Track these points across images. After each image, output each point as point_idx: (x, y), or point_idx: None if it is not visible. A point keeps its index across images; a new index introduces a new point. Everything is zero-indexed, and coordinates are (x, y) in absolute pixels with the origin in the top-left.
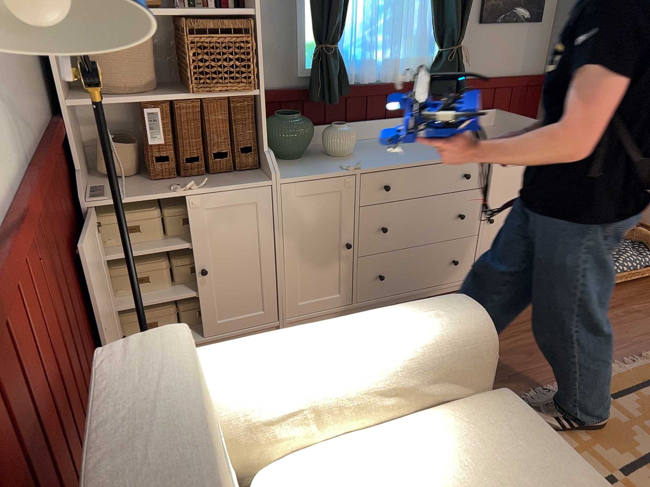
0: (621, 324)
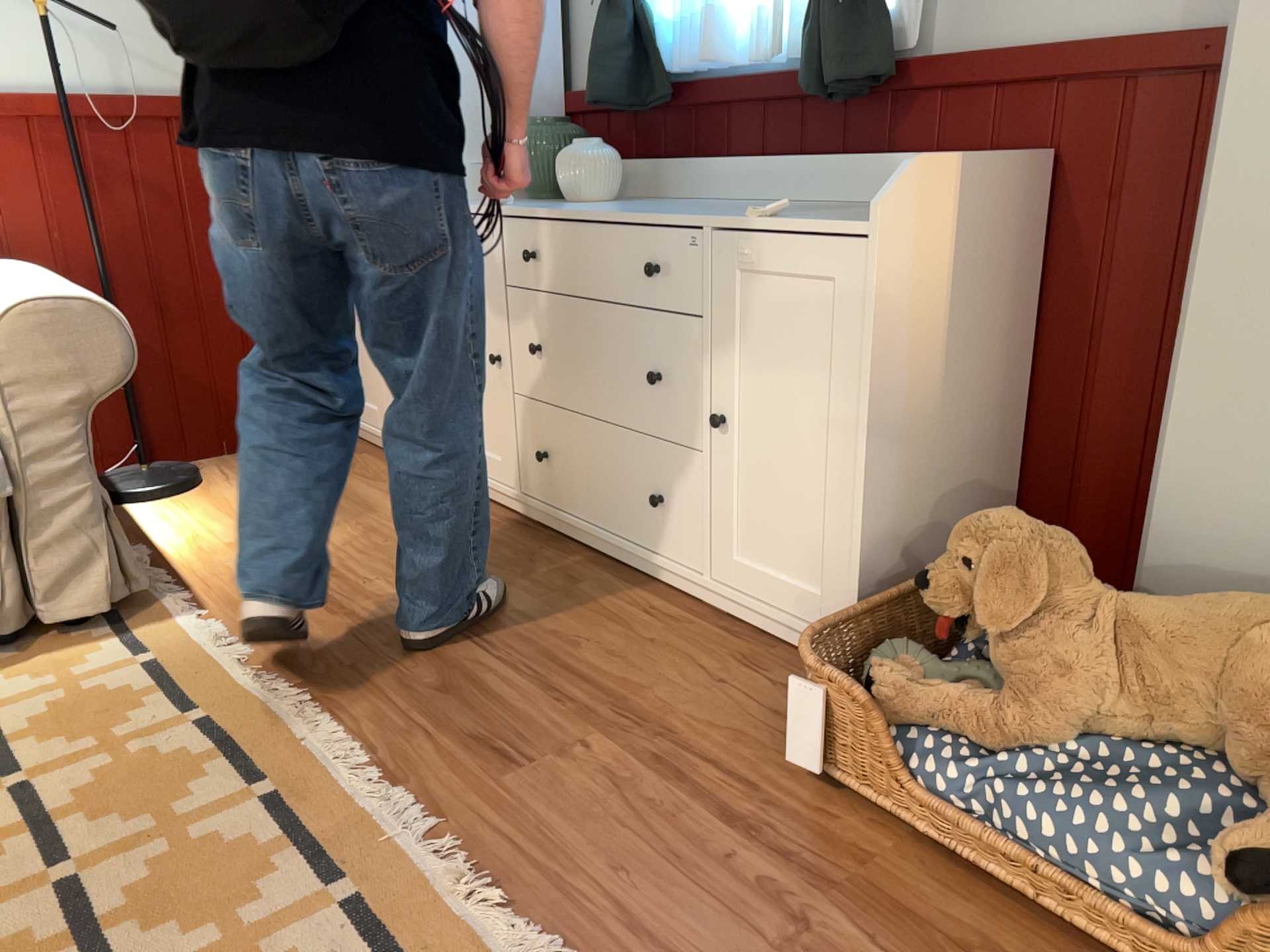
0: (676, 864)
